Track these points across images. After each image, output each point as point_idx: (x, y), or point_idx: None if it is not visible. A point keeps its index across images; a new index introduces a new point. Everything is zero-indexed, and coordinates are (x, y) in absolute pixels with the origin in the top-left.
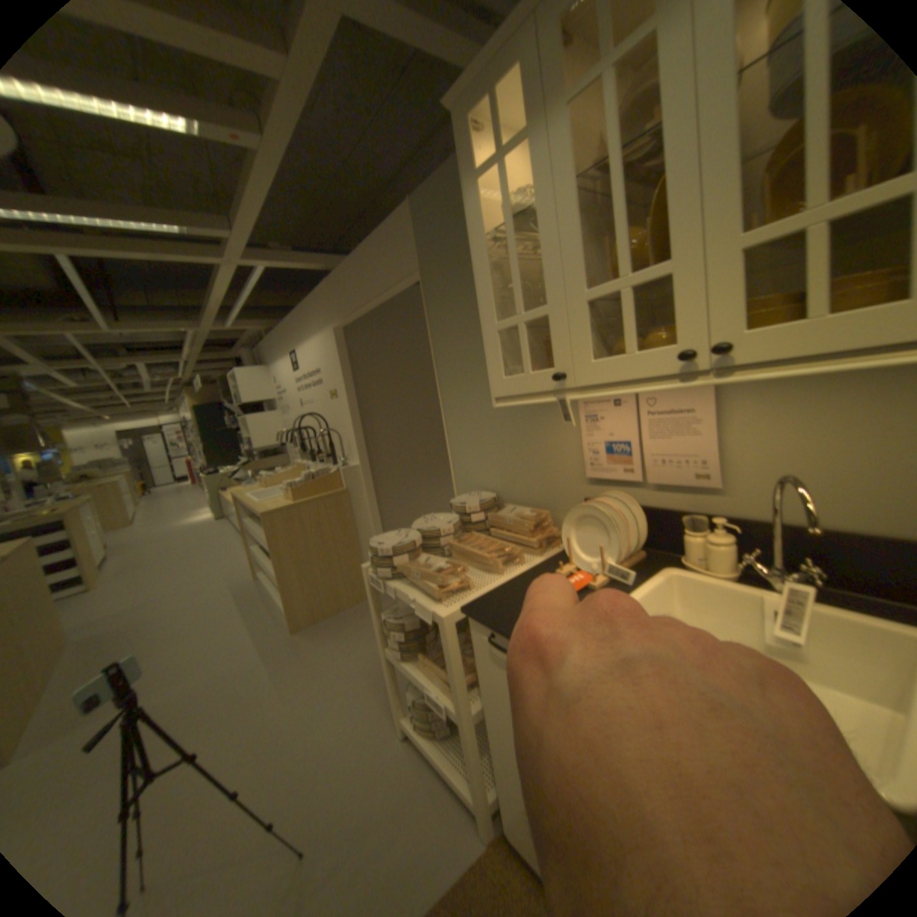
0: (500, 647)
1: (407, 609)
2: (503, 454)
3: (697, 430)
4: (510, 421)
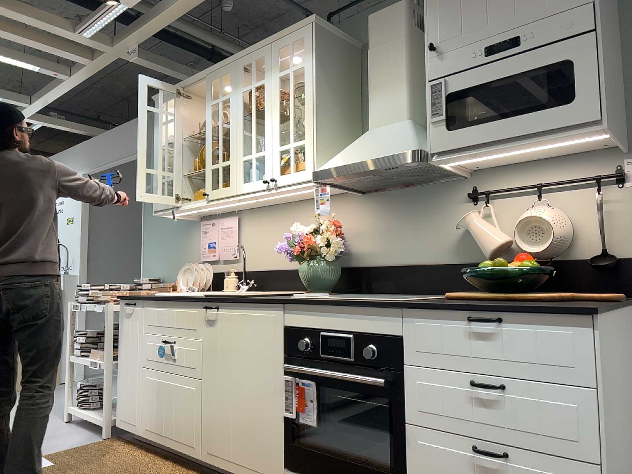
0: (128, 304)
1: (90, 331)
2: (169, 255)
3: (232, 235)
4: (174, 236)
